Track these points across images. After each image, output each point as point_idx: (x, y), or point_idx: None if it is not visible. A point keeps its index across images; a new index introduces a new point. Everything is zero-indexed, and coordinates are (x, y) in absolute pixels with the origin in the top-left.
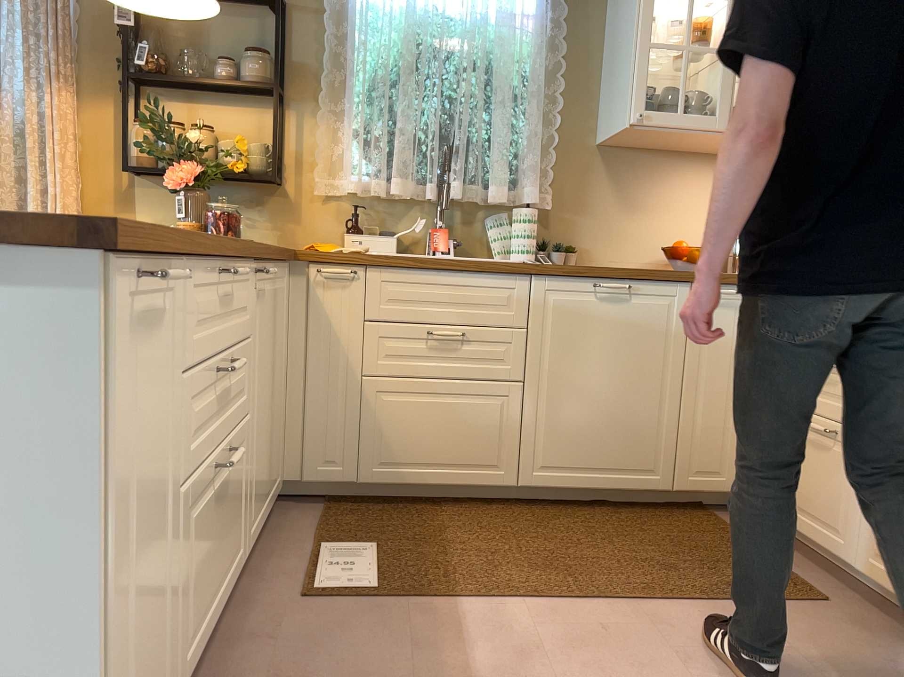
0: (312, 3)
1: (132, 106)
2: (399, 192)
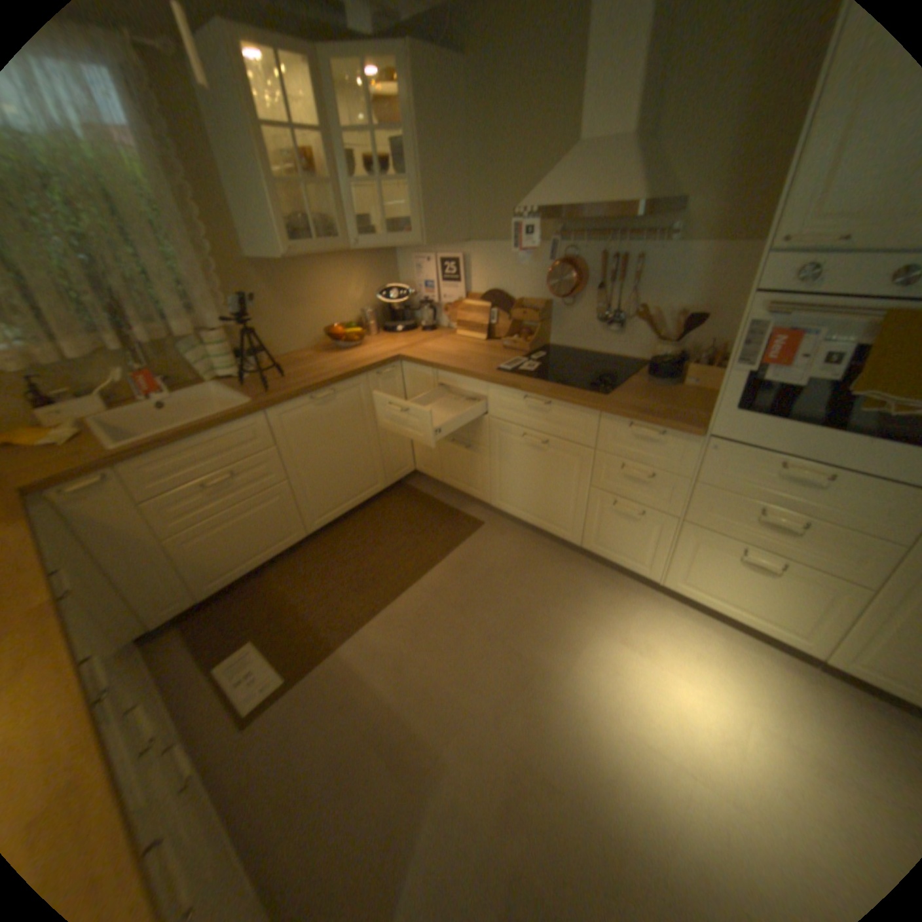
0: None
1: None
2: (75, 360)
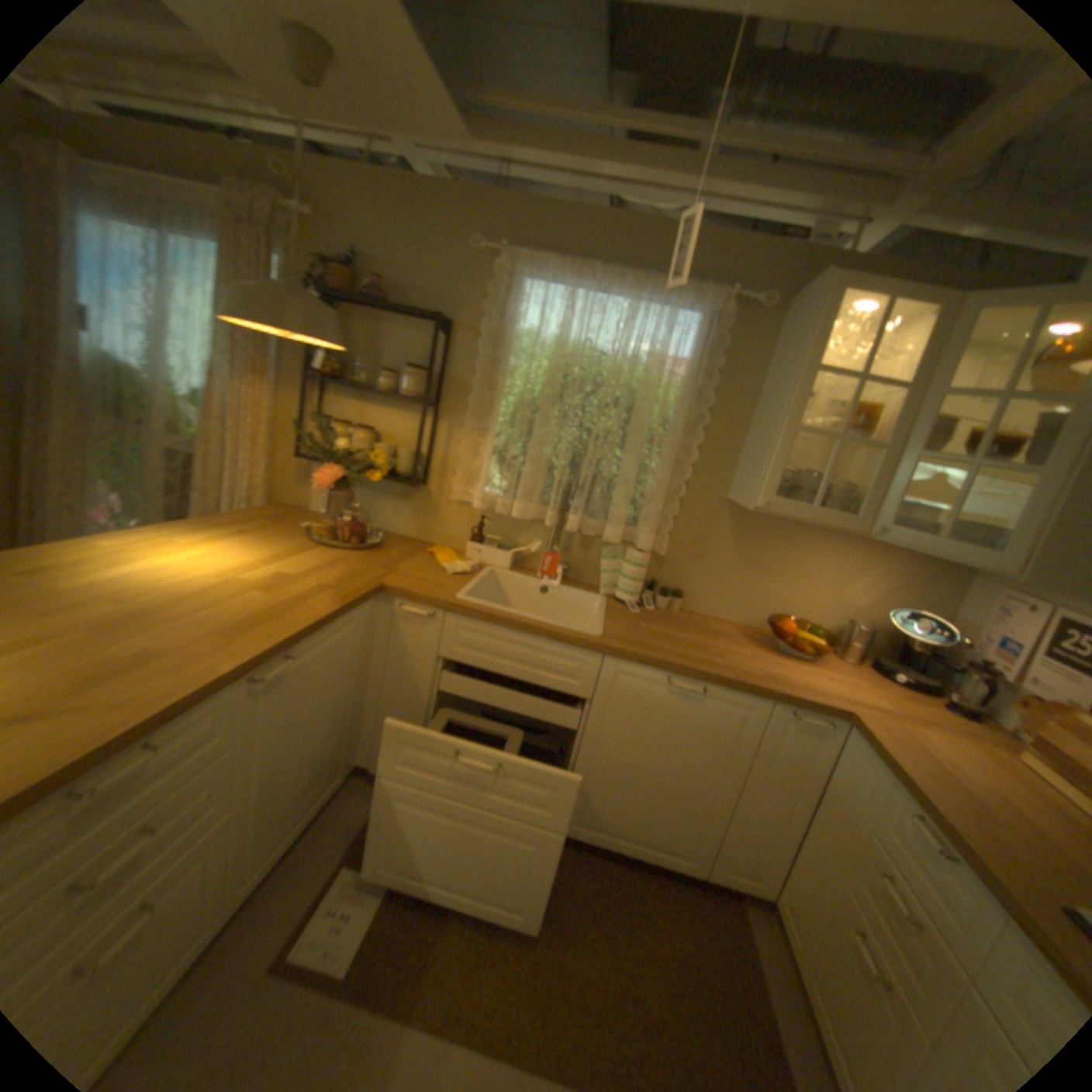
0: (473, 322)
1: (305, 400)
2: (517, 518)
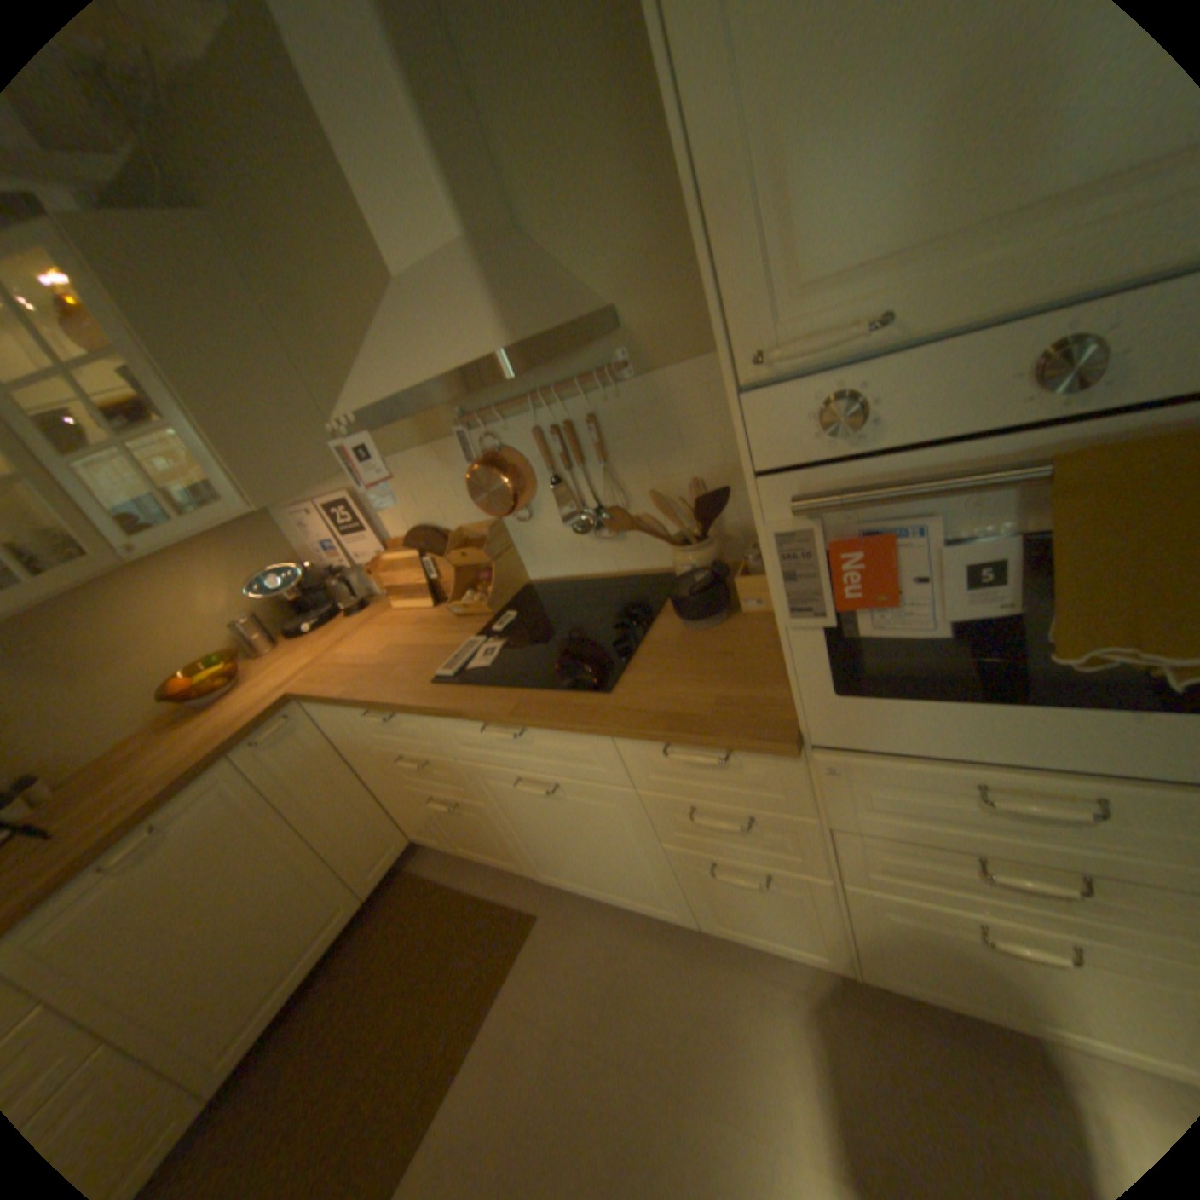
0: None
1: None
2: None
